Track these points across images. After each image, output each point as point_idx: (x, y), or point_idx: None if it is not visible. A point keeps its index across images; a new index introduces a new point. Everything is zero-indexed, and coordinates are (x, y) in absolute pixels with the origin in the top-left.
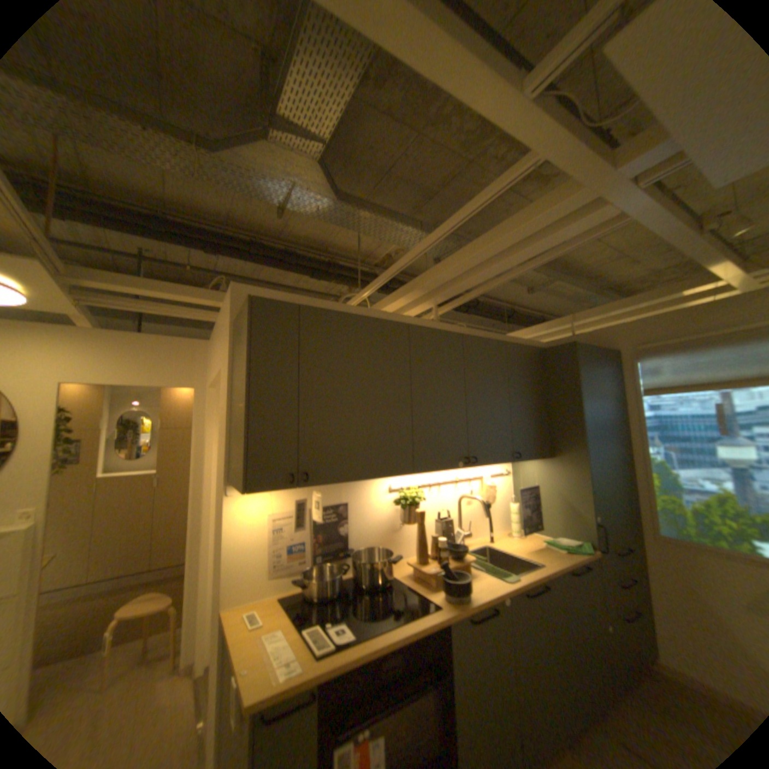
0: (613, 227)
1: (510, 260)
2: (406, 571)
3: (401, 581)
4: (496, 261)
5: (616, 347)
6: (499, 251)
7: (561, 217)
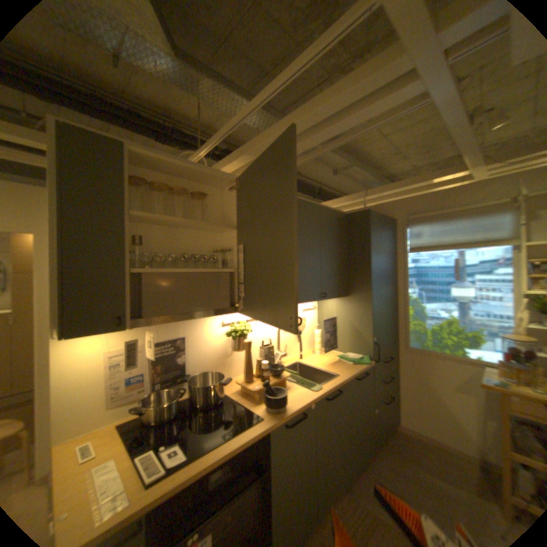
0: (415, 106)
1: (330, 130)
2: (236, 387)
3: (231, 396)
4: (318, 131)
5: (394, 217)
6: (322, 119)
7: (377, 90)
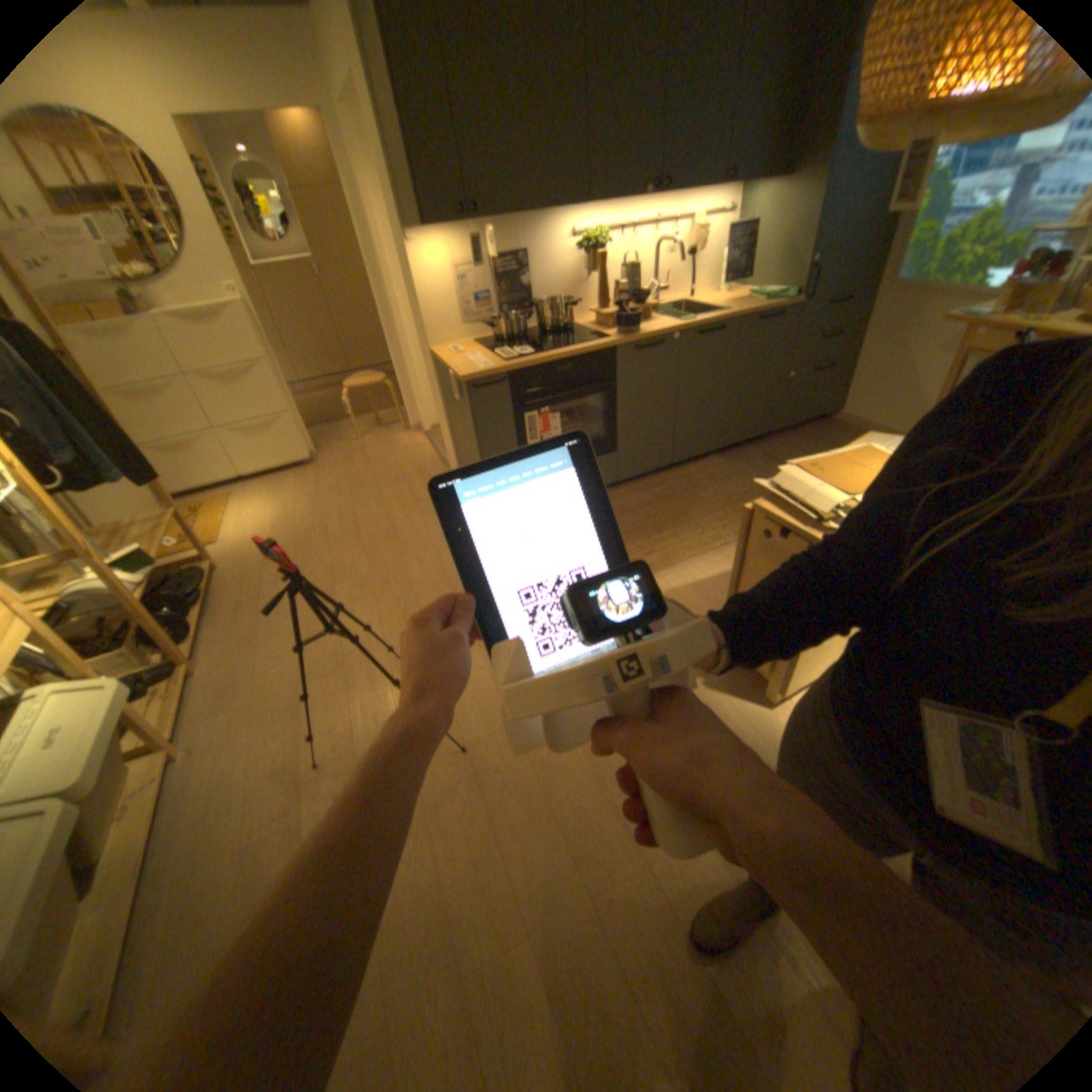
0: None
1: None
2: (588, 321)
3: (580, 327)
4: None
5: None
6: None
7: None
